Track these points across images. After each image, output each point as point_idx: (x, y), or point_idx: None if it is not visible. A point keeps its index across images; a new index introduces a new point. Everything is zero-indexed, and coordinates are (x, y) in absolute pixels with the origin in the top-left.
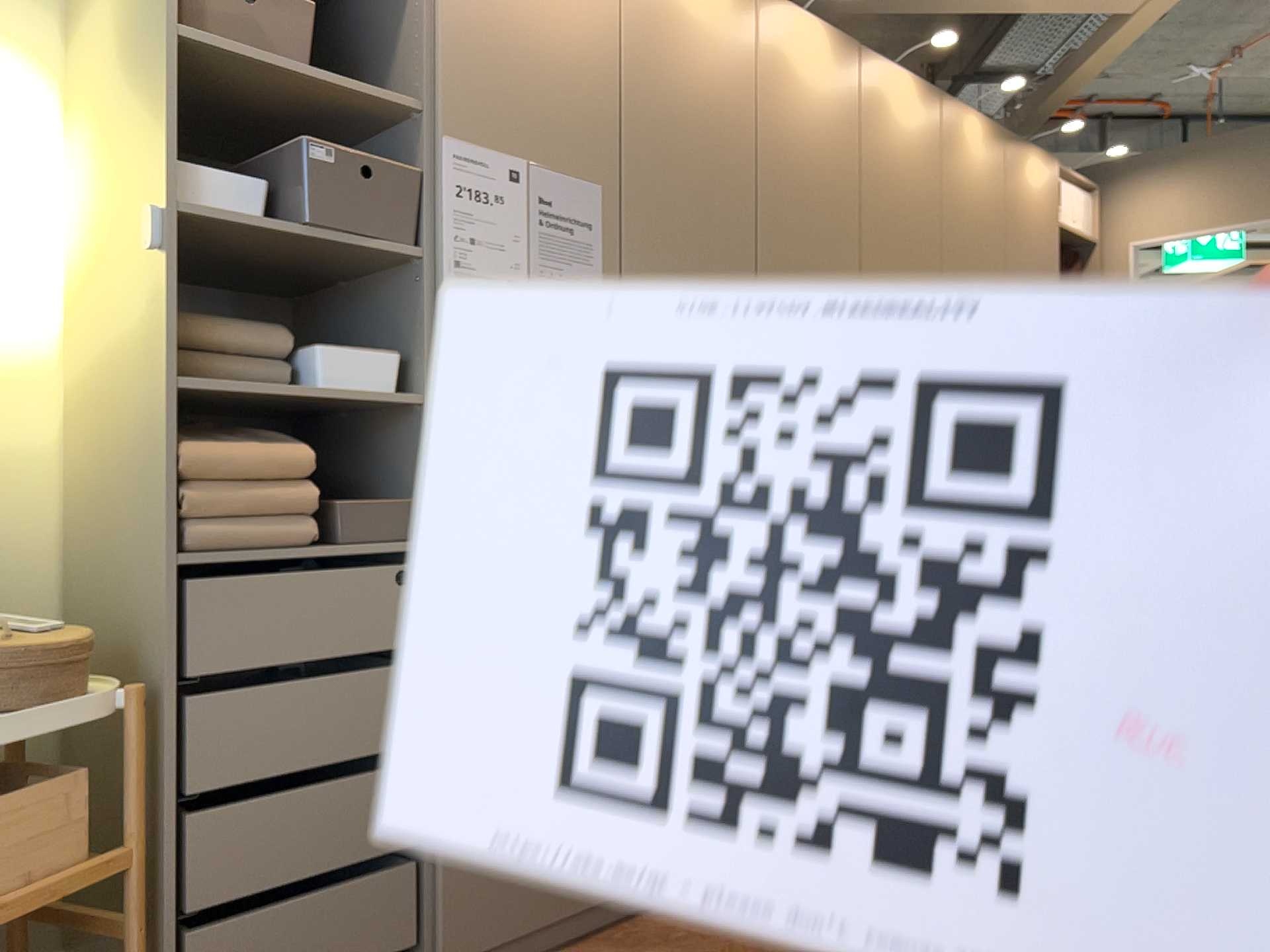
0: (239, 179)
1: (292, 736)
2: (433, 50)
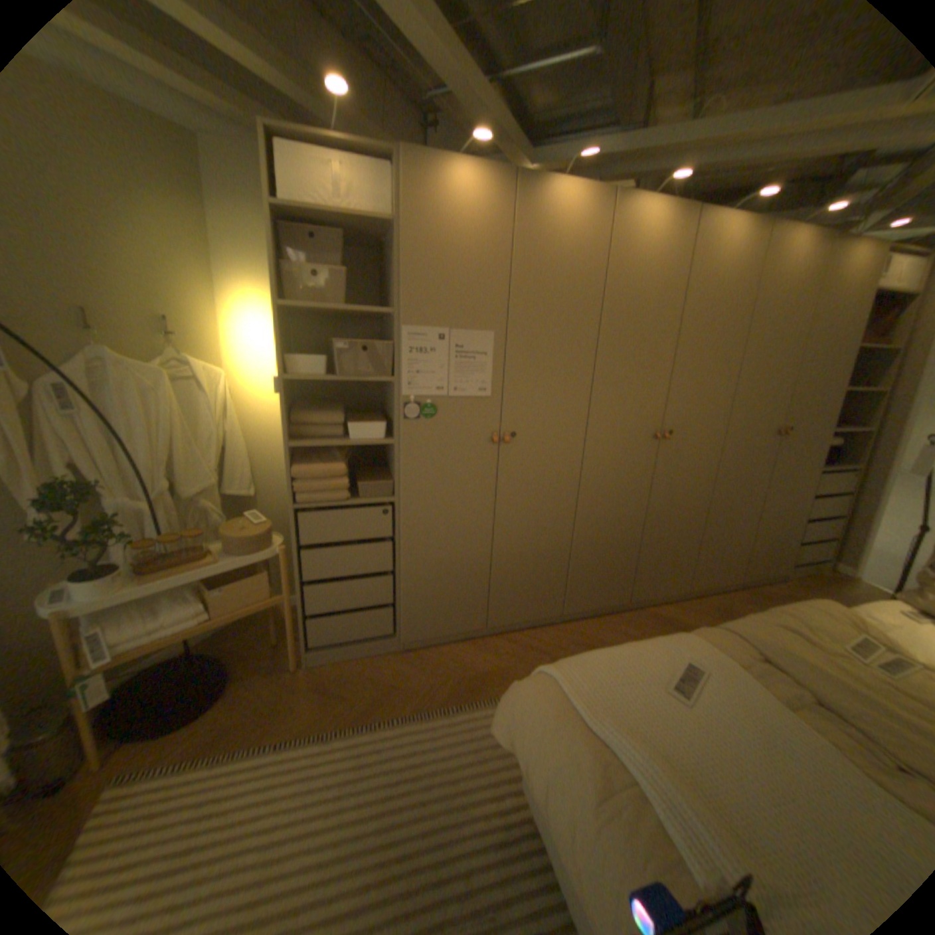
0: (314, 358)
1: (341, 566)
2: (398, 283)
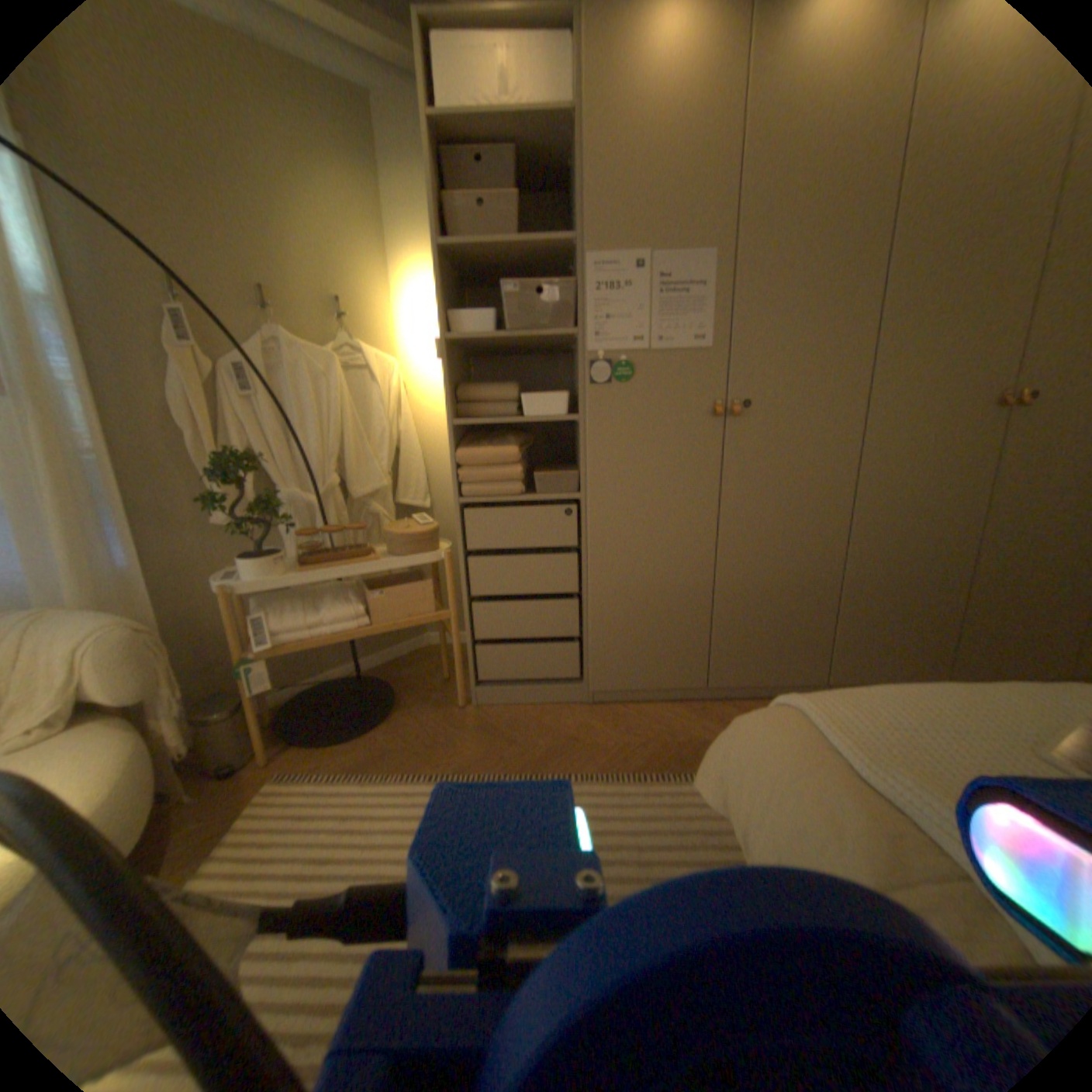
0: (480, 310)
1: (514, 577)
2: (580, 192)
